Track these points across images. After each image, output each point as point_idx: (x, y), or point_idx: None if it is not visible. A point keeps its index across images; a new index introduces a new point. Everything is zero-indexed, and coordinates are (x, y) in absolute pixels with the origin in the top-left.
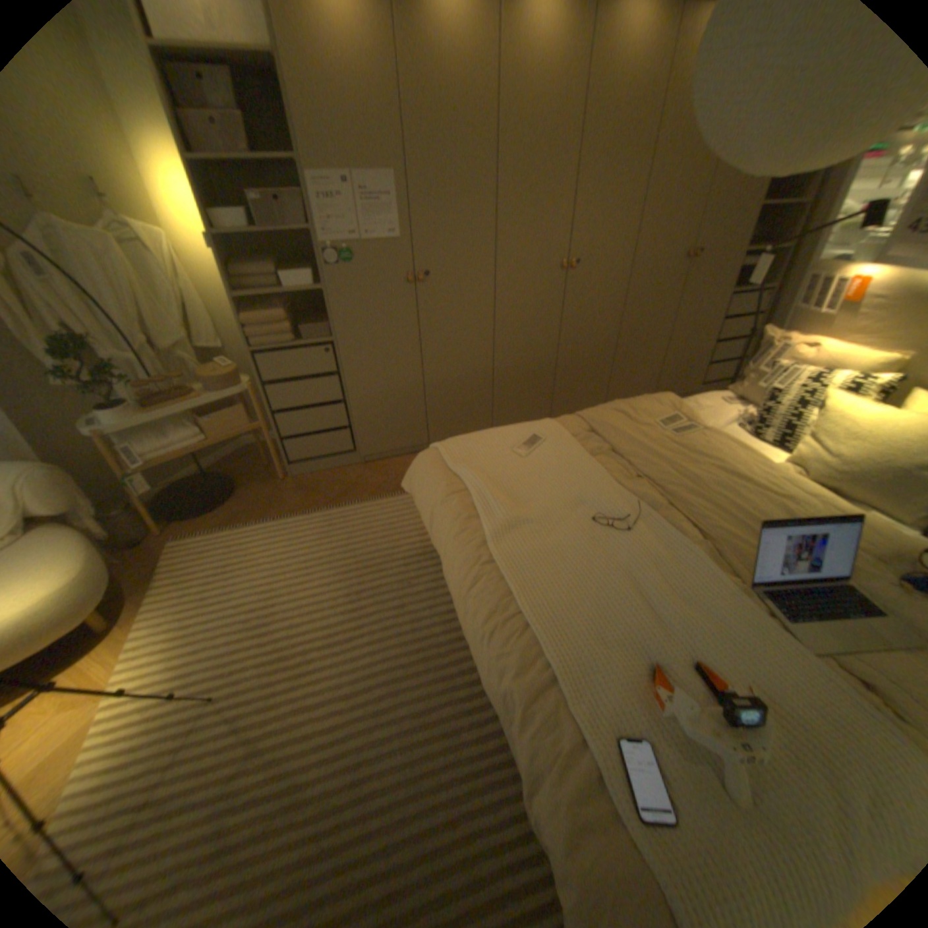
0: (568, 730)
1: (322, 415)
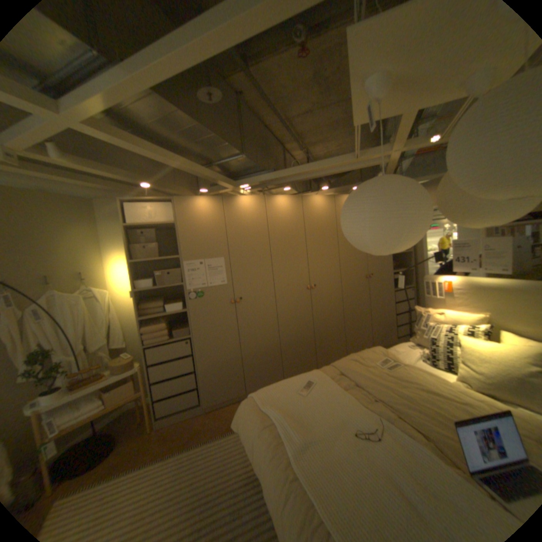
0: None
1: (180, 382)
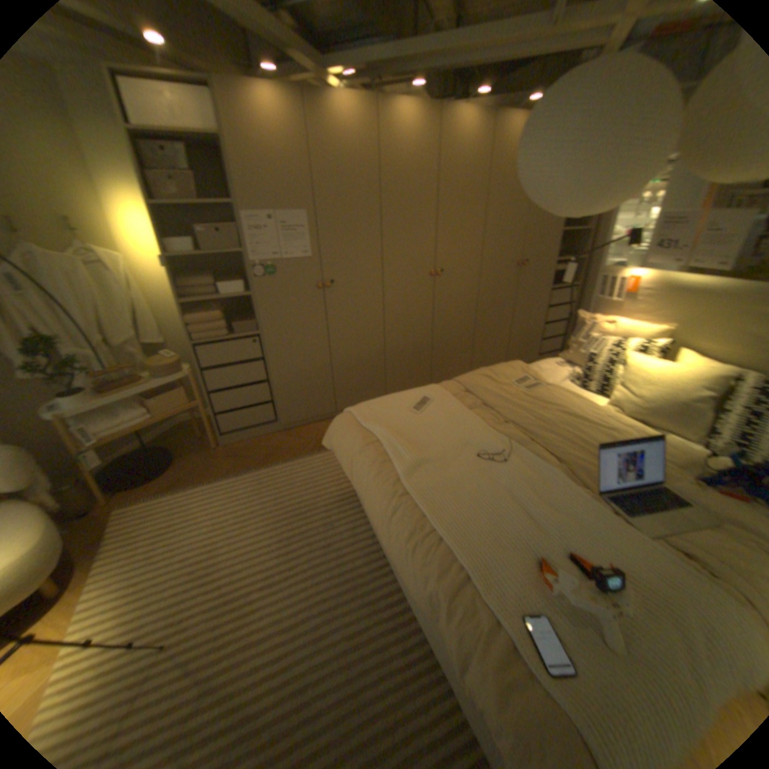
0: (484, 614)
1: (248, 393)
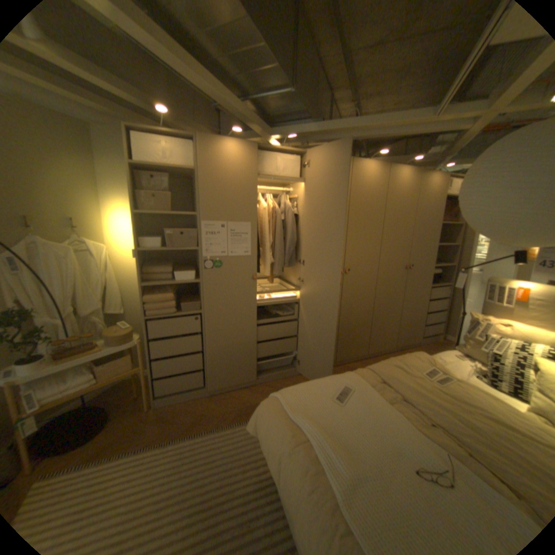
0: None
1: (186, 361)
